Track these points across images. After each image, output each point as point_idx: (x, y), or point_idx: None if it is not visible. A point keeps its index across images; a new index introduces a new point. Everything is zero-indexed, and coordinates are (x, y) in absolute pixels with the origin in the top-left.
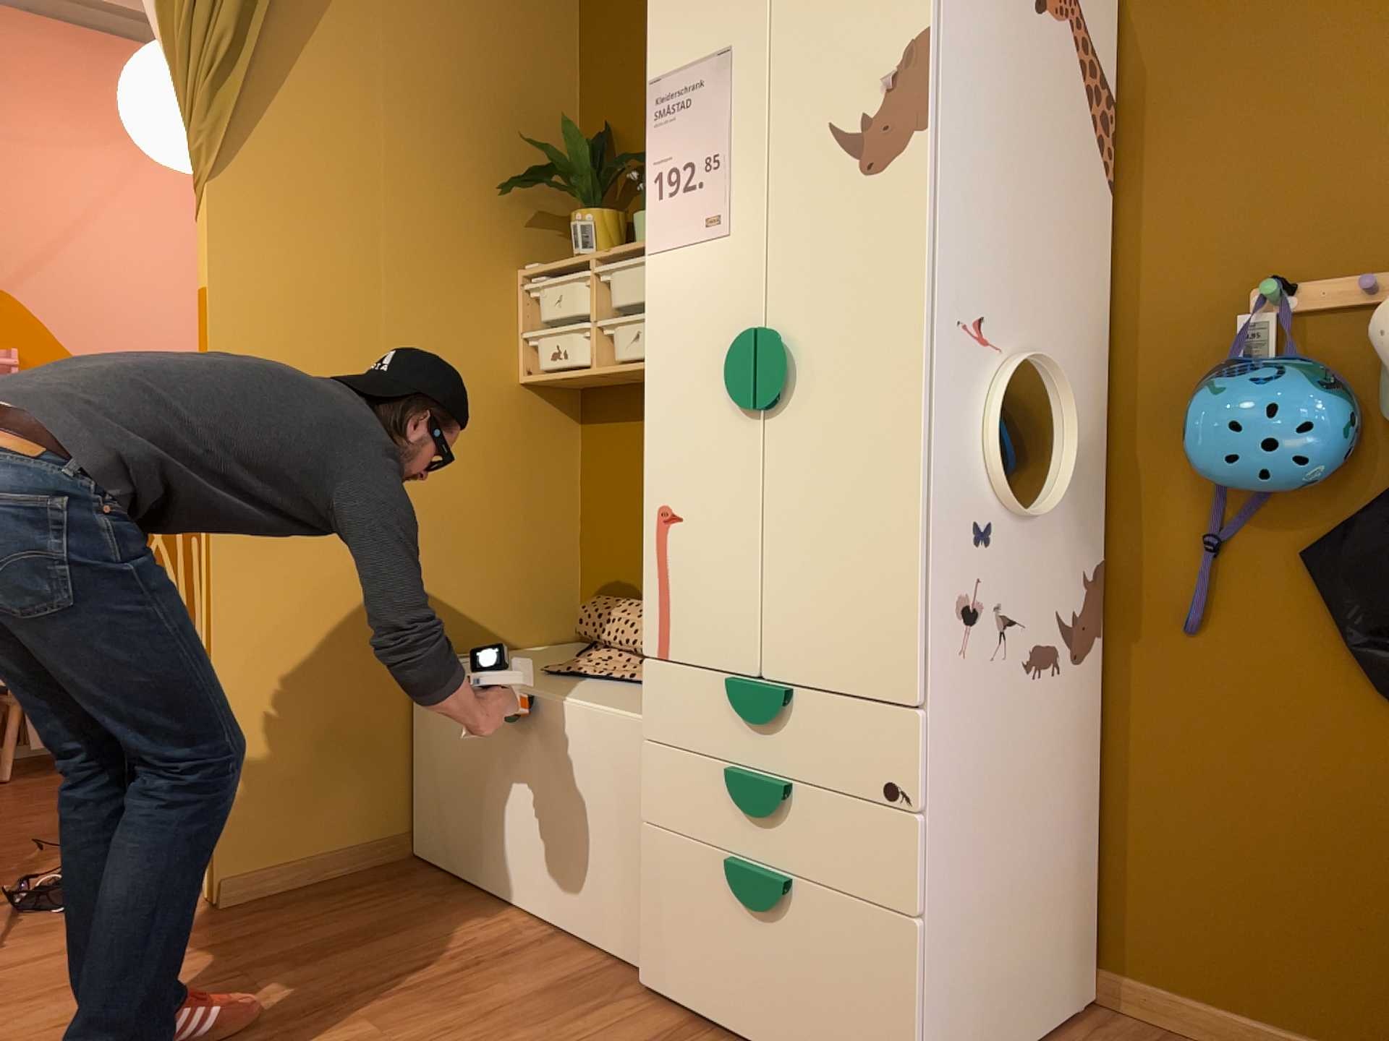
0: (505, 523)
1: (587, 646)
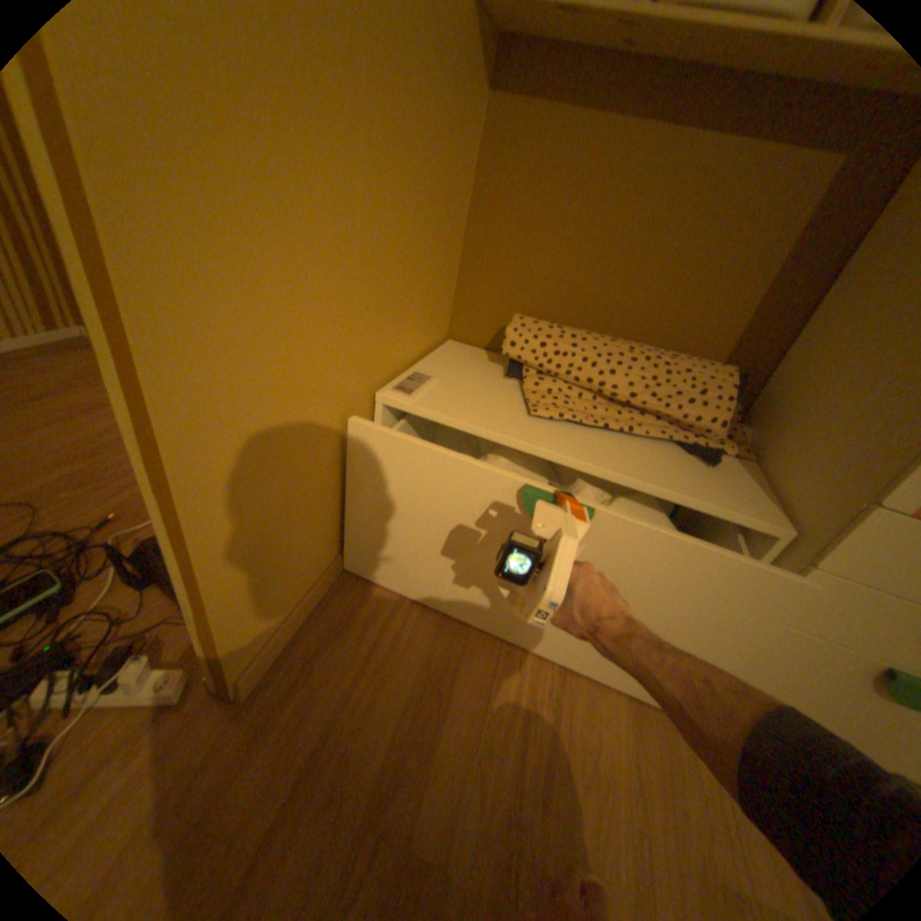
0: (436, 218)
1: (517, 366)
